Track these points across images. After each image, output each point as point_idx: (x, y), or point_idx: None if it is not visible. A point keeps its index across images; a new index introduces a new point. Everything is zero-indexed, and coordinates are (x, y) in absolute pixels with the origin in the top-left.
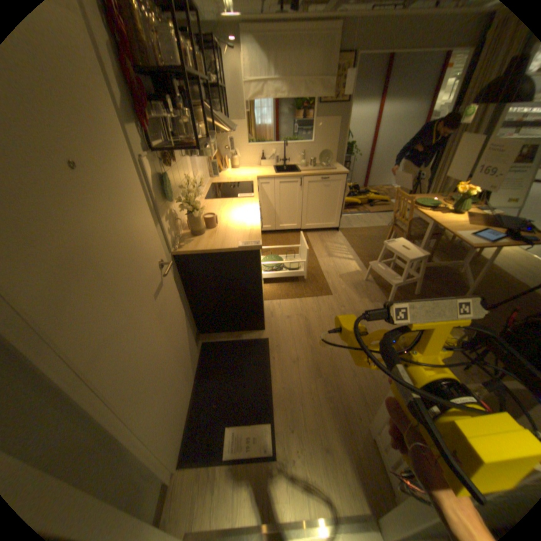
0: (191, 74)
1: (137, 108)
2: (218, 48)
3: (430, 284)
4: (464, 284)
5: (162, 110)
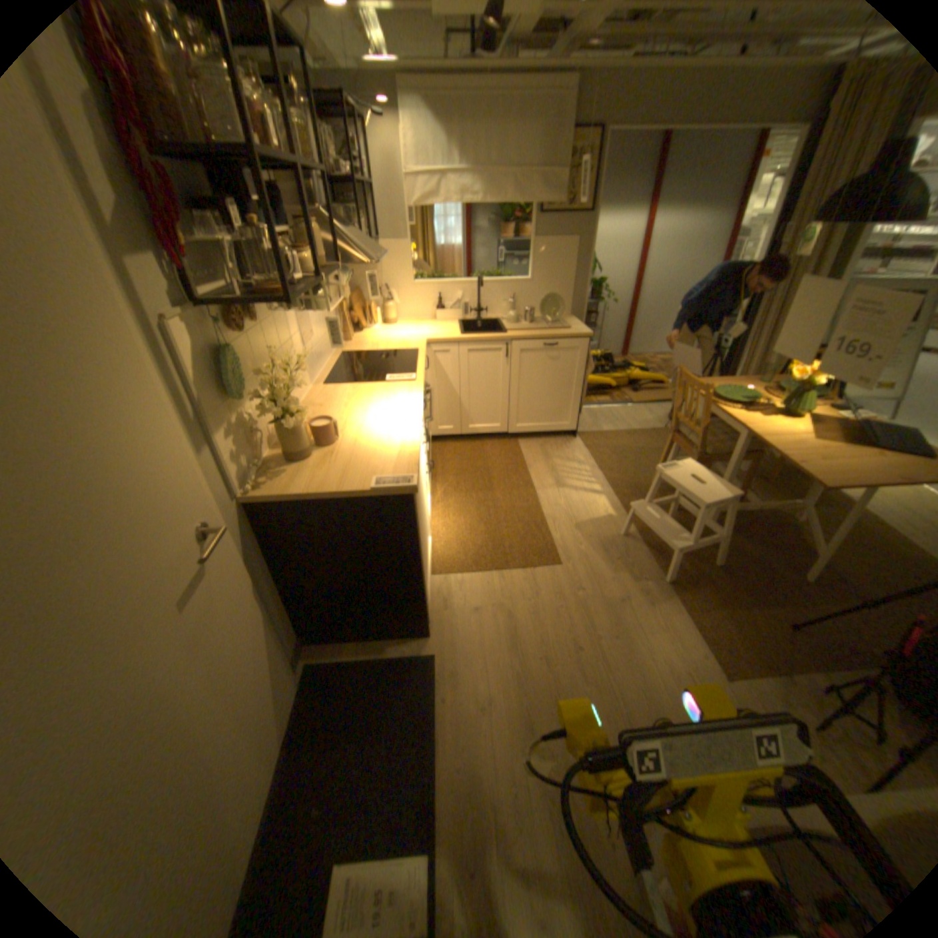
0: (283, 160)
1: (164, 222)
2: (359, 115)
3: (746, 543)
4: (808, 544)
5: (219, 227)
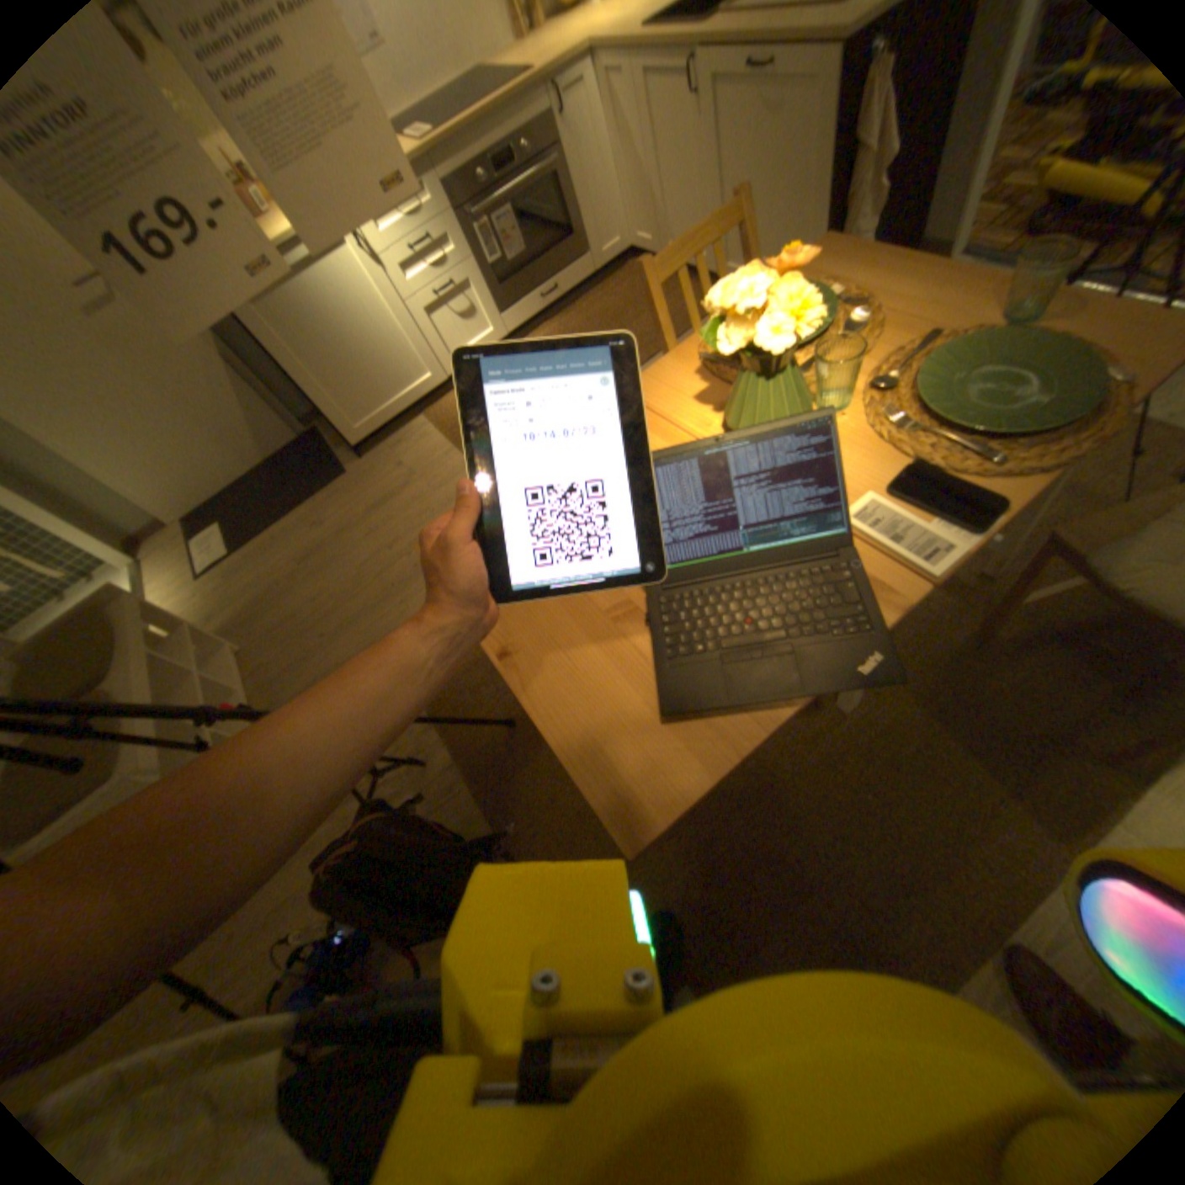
0: None
1: None
2: None
3: None
4: None
5: None
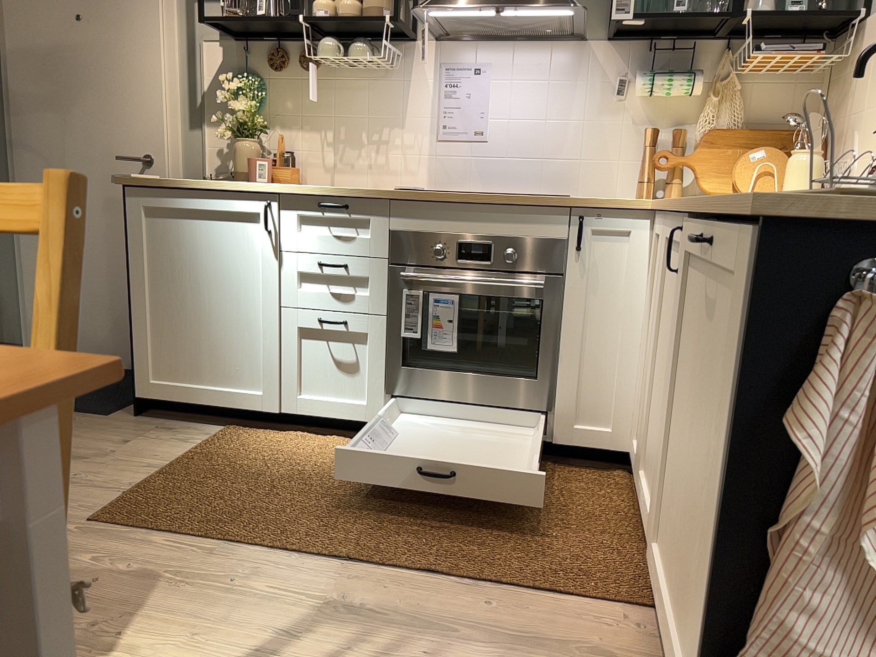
0: None
1: None
2: None
3: None
4: None
5: None
